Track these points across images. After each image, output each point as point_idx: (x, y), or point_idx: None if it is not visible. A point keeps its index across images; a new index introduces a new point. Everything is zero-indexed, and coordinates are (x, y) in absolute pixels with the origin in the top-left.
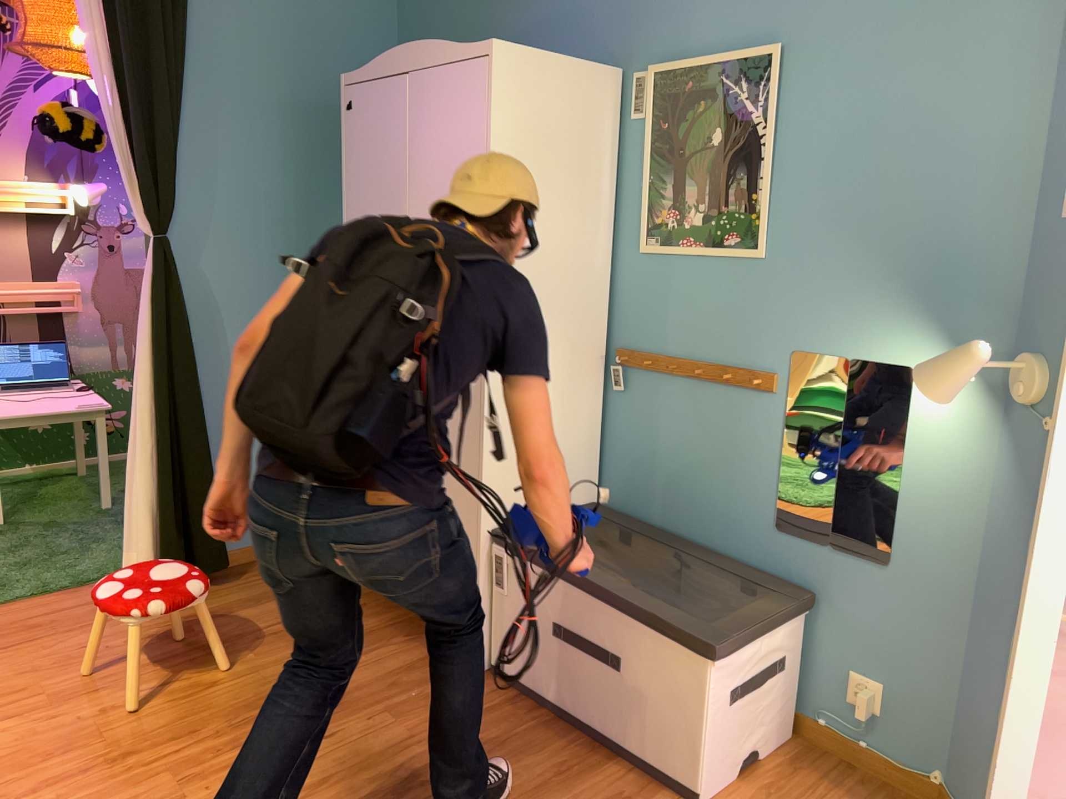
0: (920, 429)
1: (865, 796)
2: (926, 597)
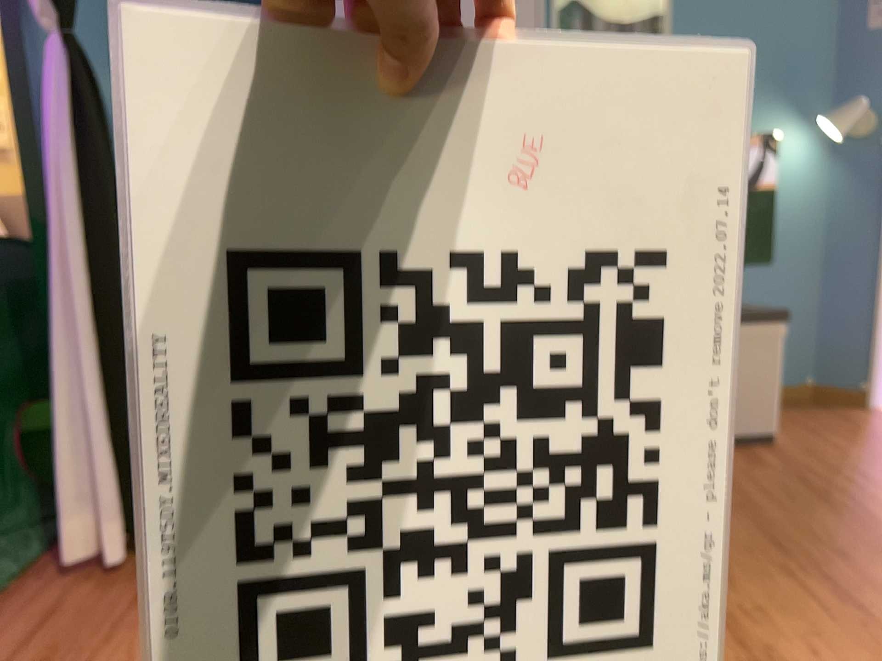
0: (788, 170)
1: (793, 409)
2: (798, 274)
